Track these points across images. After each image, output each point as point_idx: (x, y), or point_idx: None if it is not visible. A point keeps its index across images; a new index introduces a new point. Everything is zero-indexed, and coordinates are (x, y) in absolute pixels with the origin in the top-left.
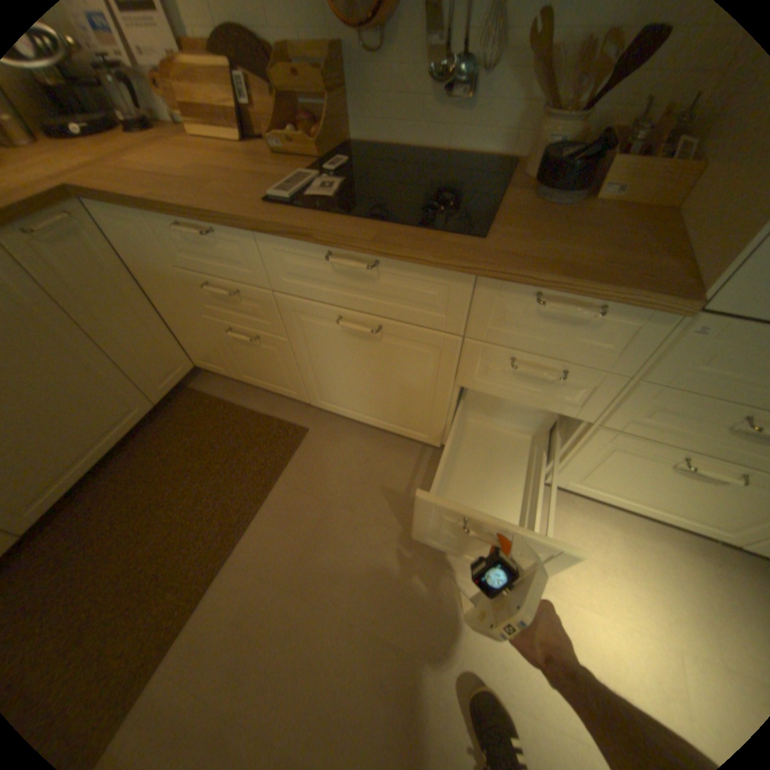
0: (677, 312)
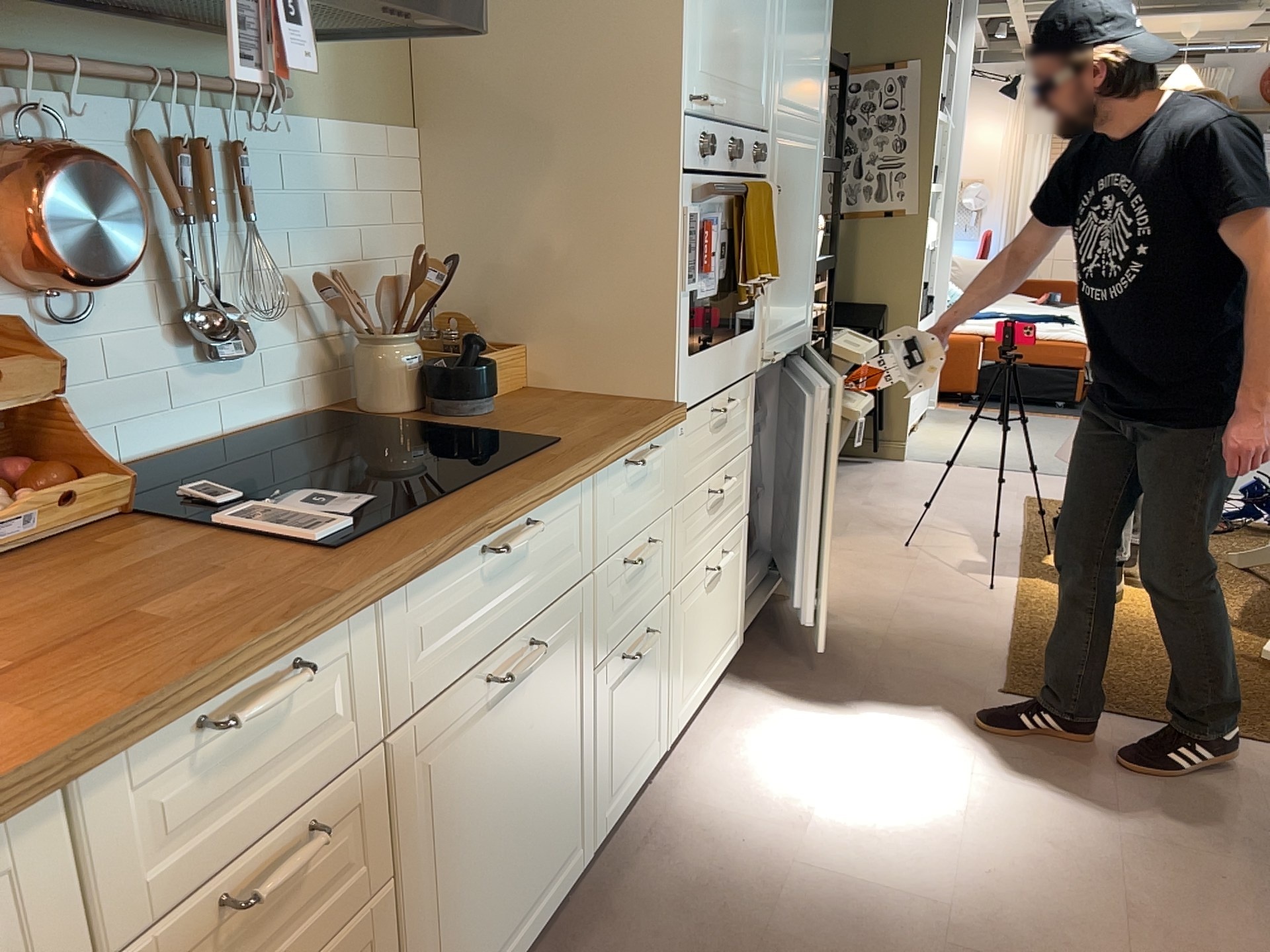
0: (679, 422)
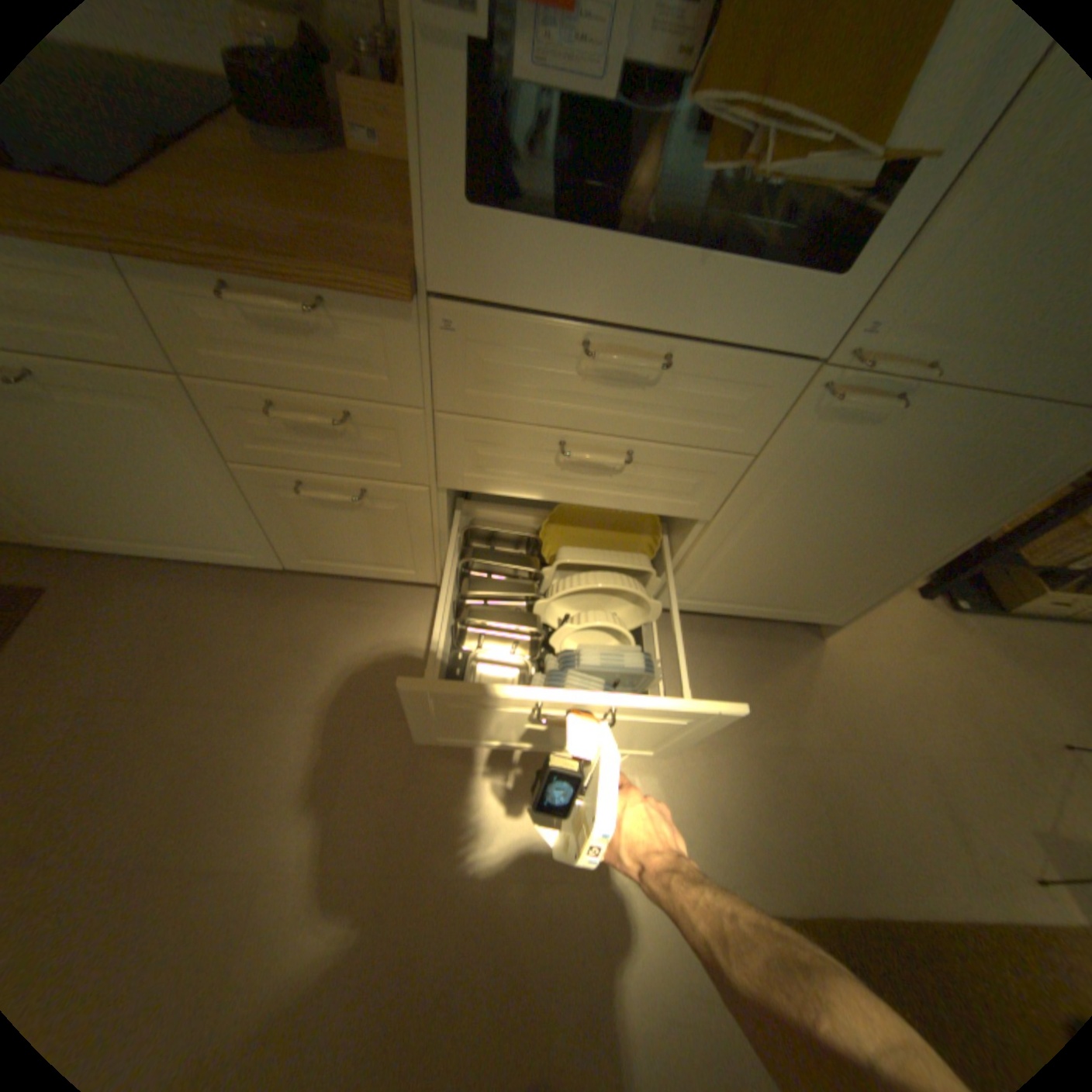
0: (393, 298)
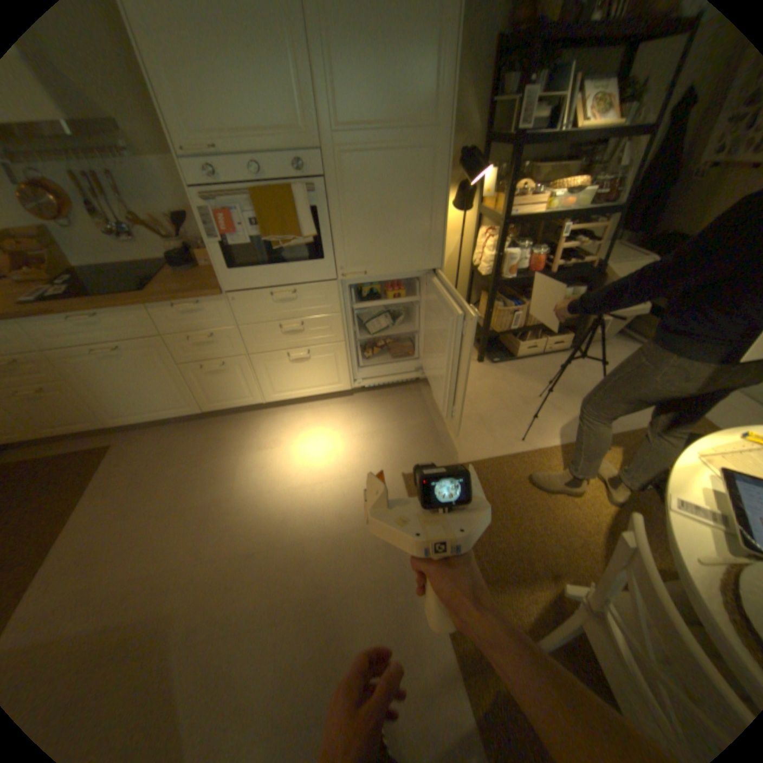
0: (214, 296)
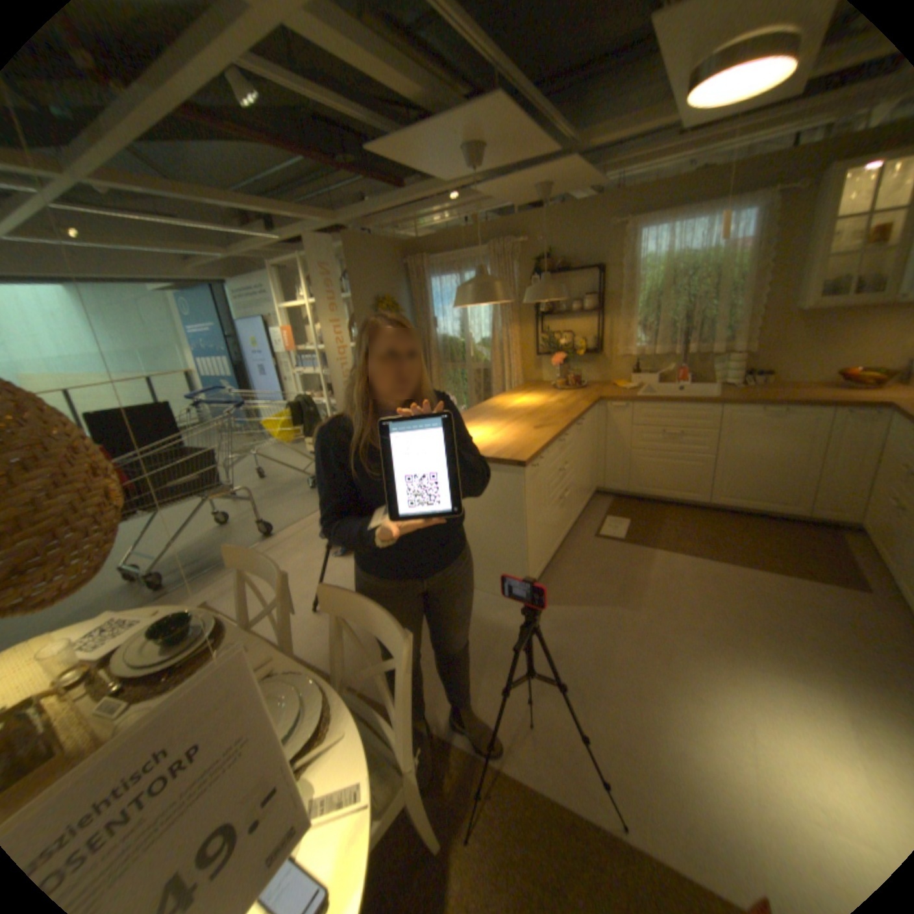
0: None
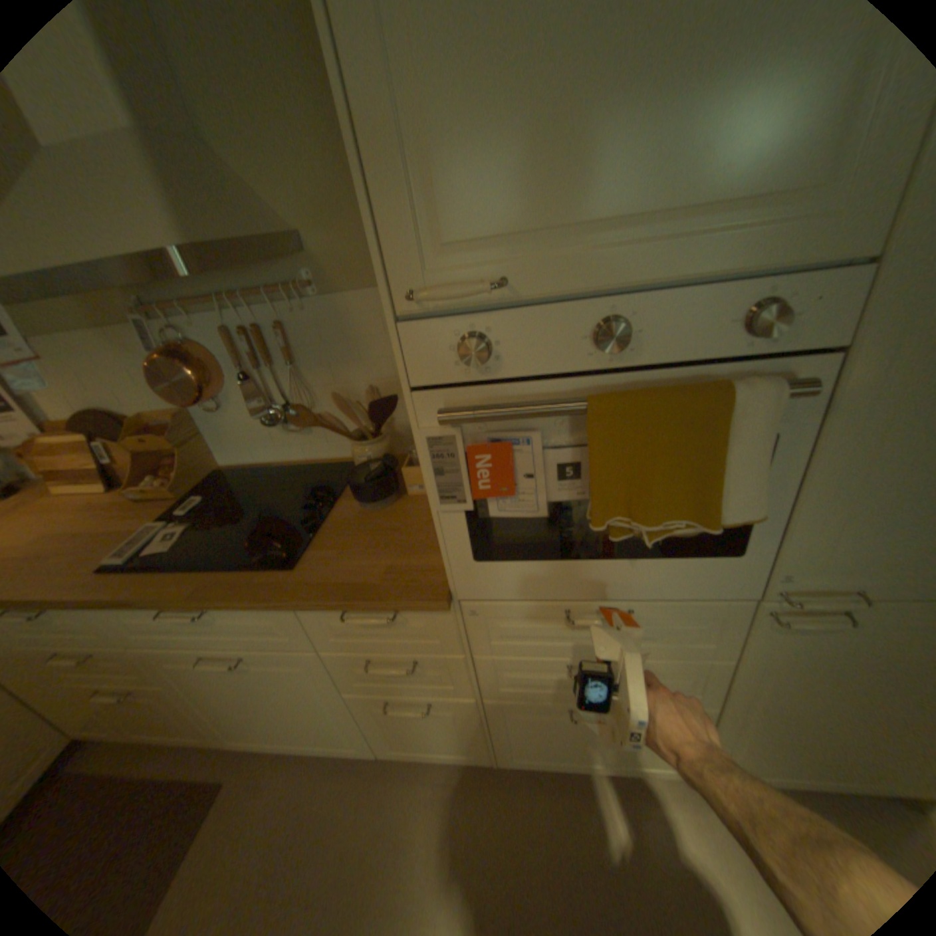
0: (437, 609)
